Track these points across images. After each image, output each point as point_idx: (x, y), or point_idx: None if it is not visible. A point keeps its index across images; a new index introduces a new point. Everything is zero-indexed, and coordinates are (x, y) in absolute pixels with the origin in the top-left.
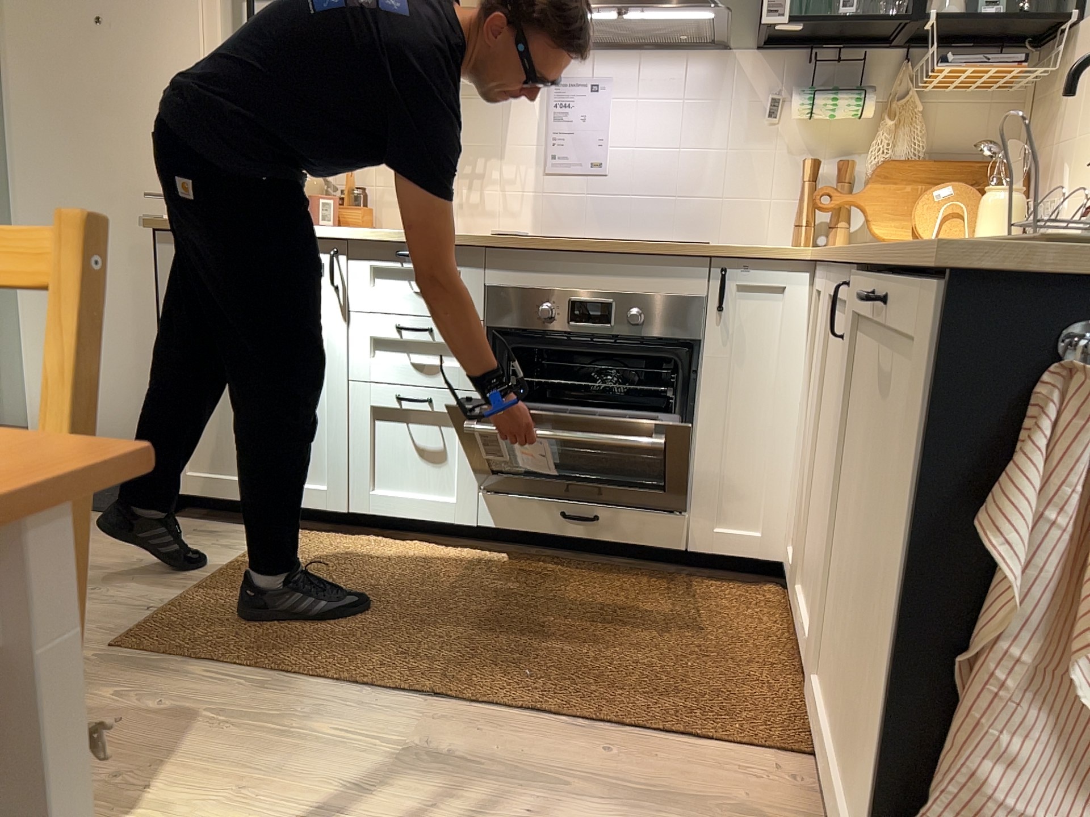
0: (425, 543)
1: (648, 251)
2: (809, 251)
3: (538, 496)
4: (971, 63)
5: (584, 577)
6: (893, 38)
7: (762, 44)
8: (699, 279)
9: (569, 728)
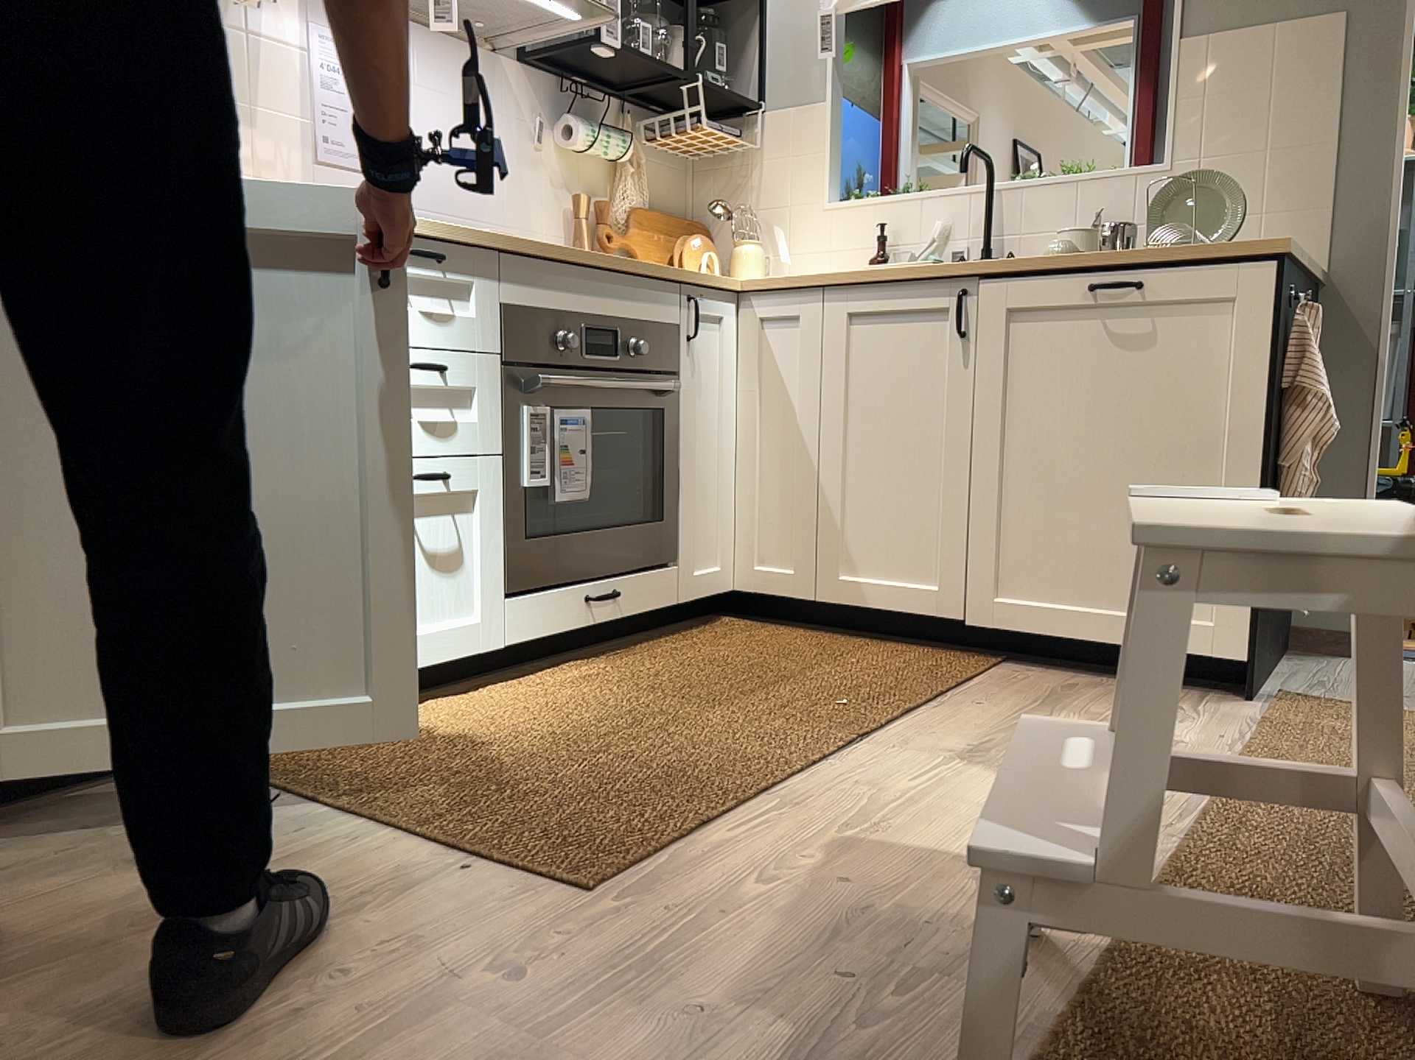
0: (423, 703)
1: (644, 268)
2: (729, 278)
3: (542, 587)
4: (716, 128)
5: (622, 662)
6: (632, 87)
7: (535, 59)
8: (673, 302)
9: (938, 701)
